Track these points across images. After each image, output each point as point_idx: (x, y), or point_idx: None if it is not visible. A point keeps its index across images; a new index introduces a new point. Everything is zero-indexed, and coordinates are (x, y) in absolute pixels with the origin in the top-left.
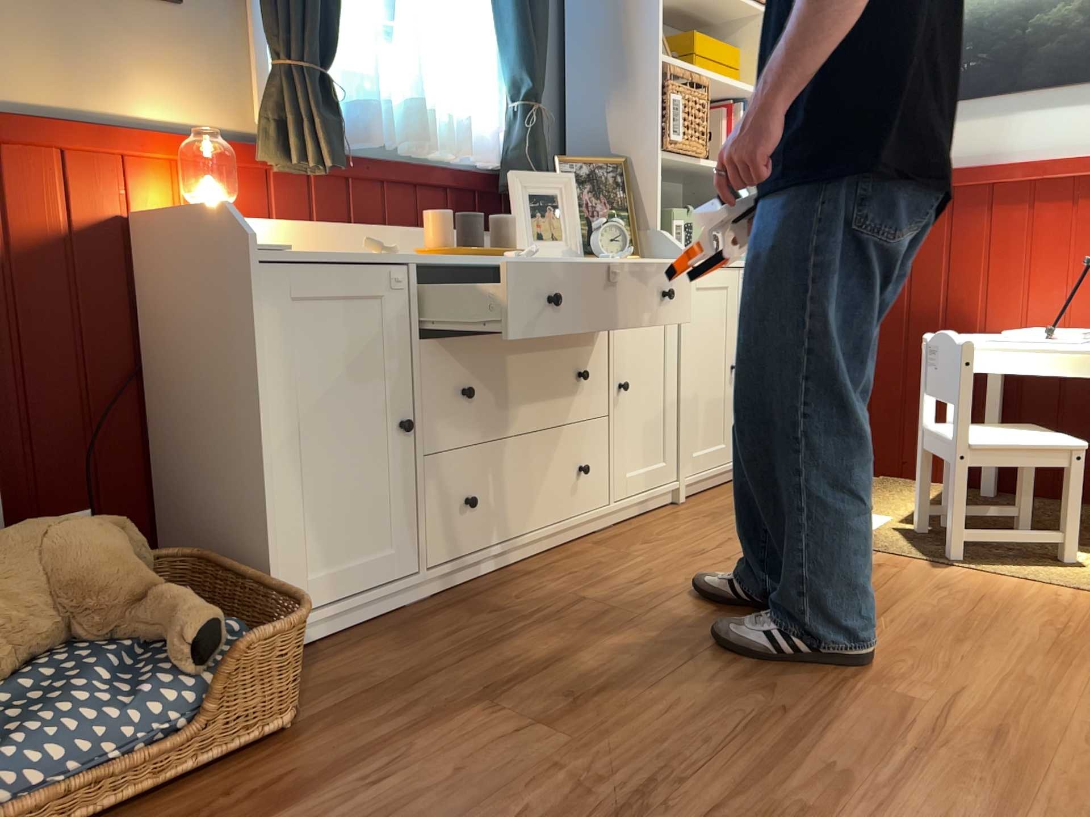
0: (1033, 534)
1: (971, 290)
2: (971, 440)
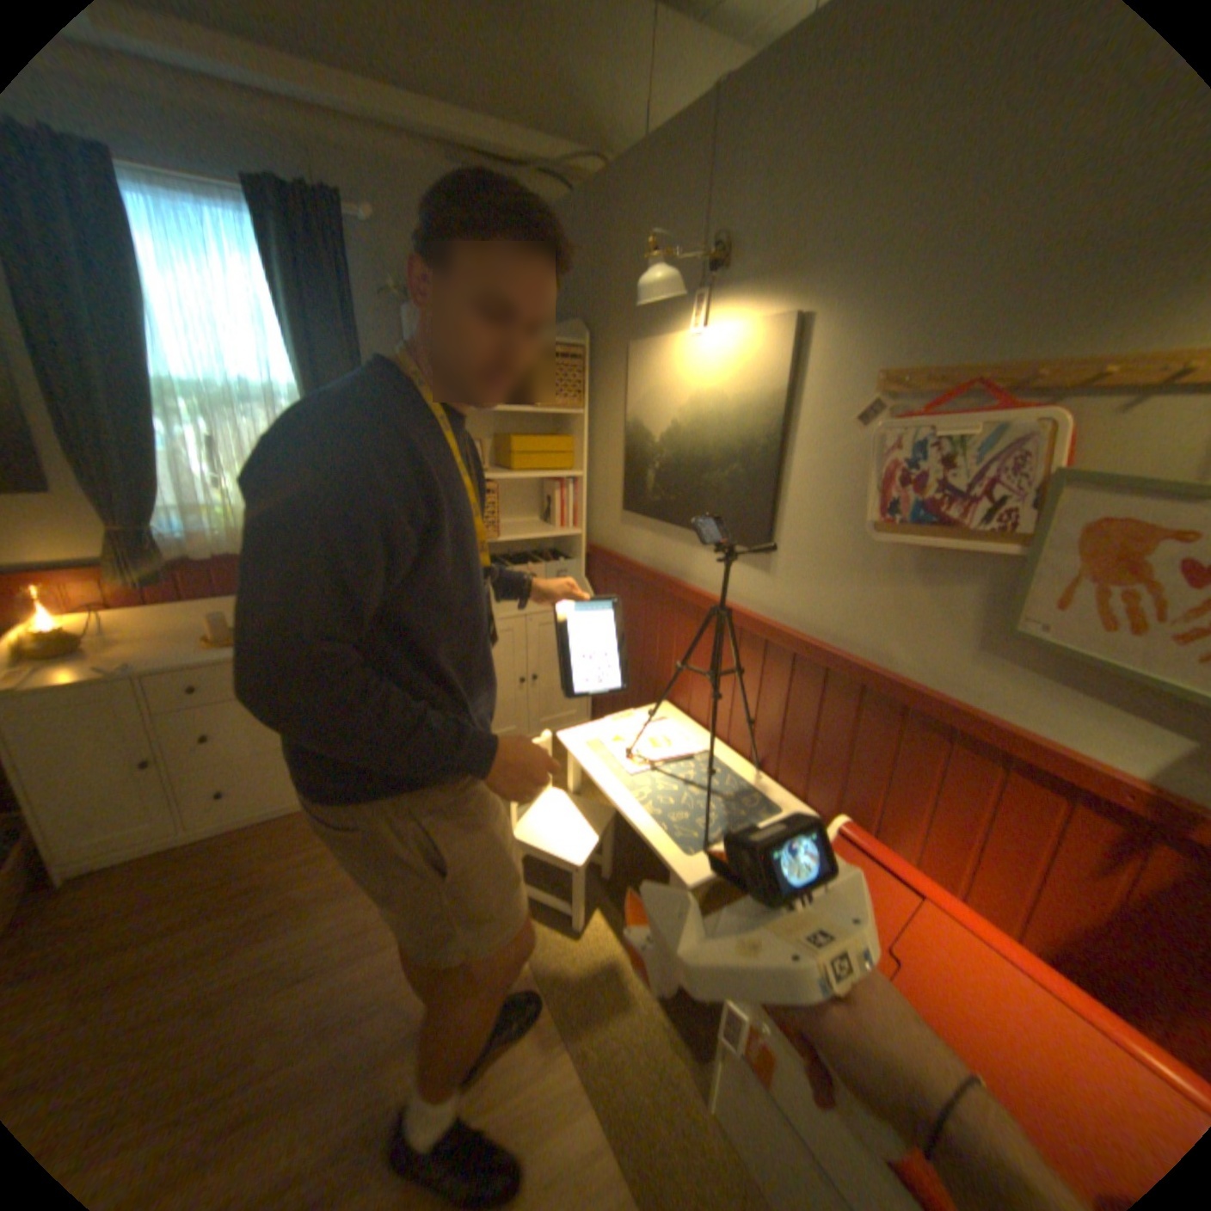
0: (555, 906)
1: (667, 671)
2: (522, 832)
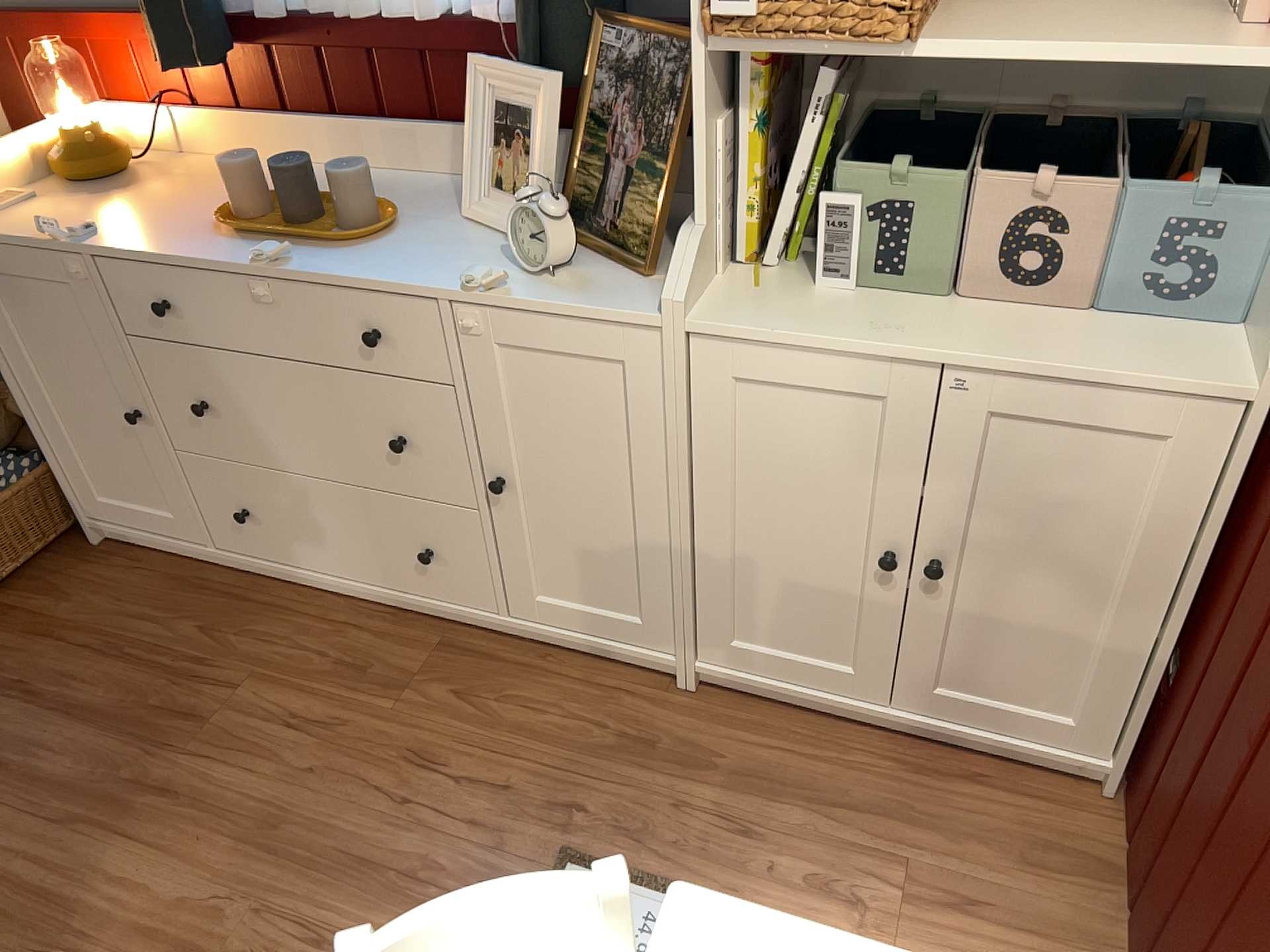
0: None
1: None
2: None
